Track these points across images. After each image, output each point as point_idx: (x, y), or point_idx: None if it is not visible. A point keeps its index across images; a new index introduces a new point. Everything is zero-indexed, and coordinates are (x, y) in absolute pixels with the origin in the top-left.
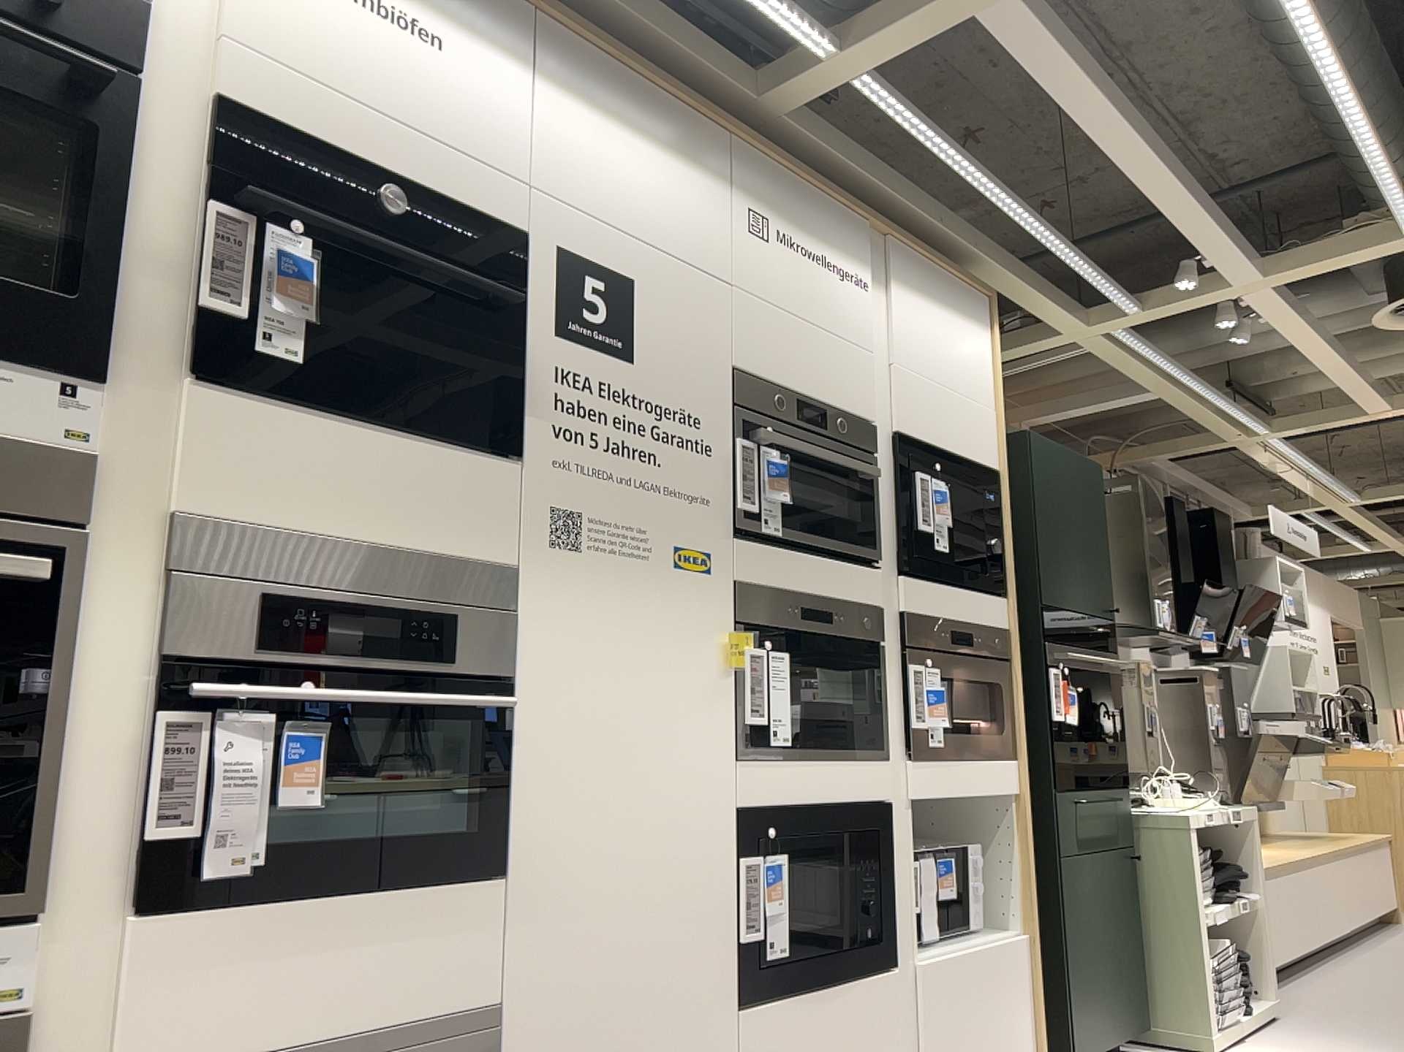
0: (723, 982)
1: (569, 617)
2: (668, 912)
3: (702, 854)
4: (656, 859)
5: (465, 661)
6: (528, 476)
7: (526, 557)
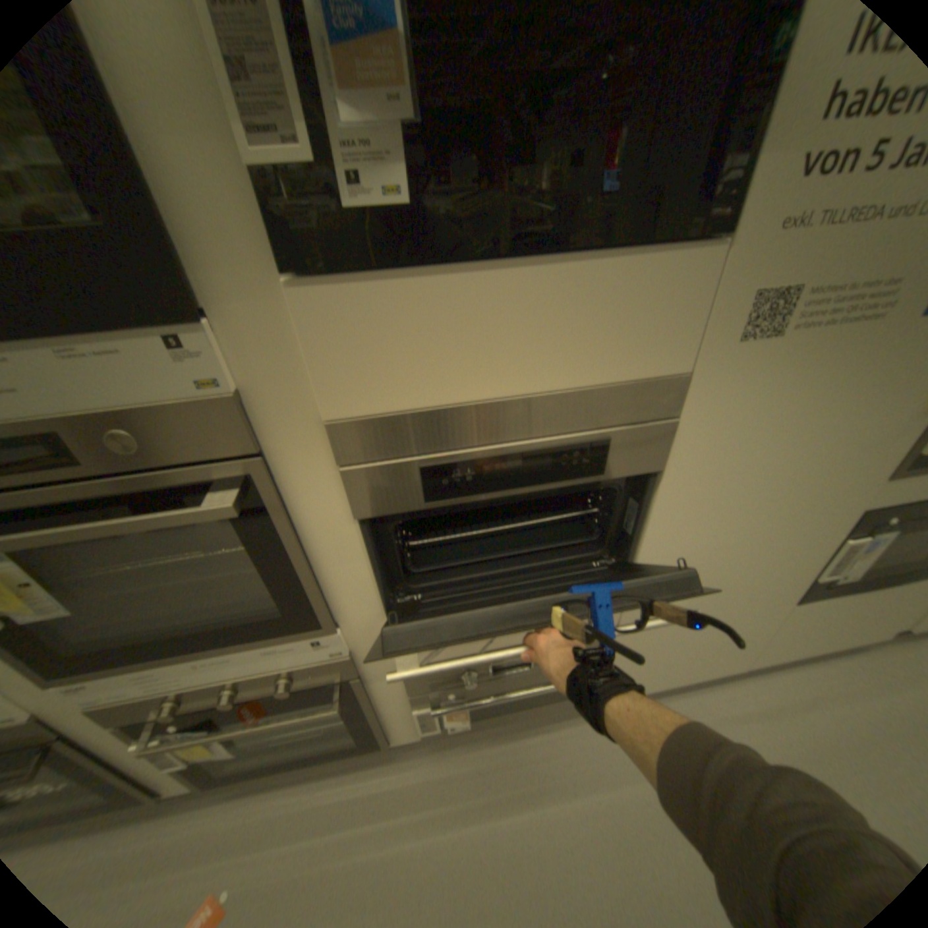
0: (792, 598)
1: (746, 404)
2: (763, 575)
3: (813, 543)
4: (766, 551)
5: (617, 469)
6: (742, 254)
7: (709, 358)
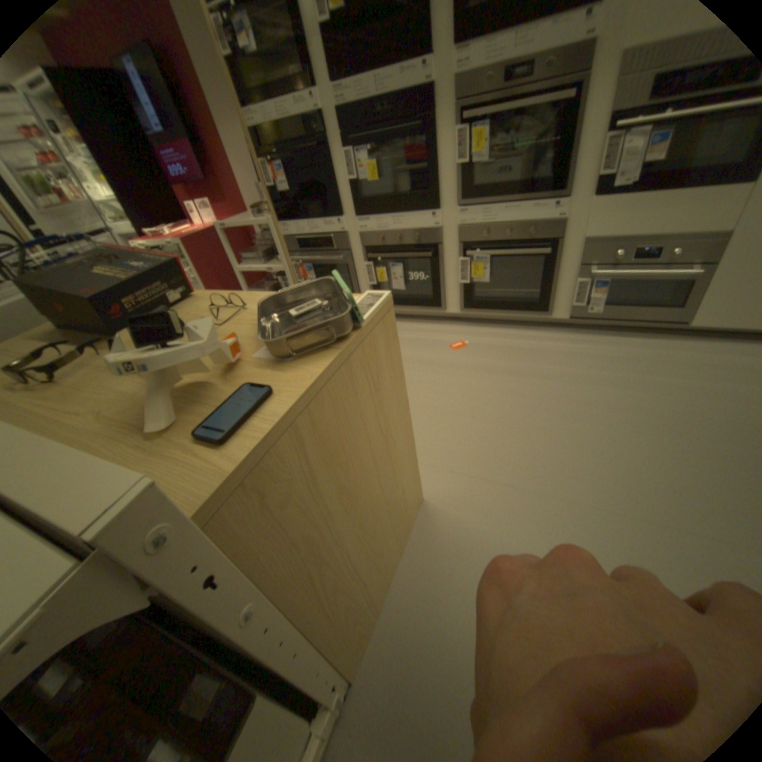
0: None
1: None
2: None
3: None
4: None
5: None
6: None
7: None
